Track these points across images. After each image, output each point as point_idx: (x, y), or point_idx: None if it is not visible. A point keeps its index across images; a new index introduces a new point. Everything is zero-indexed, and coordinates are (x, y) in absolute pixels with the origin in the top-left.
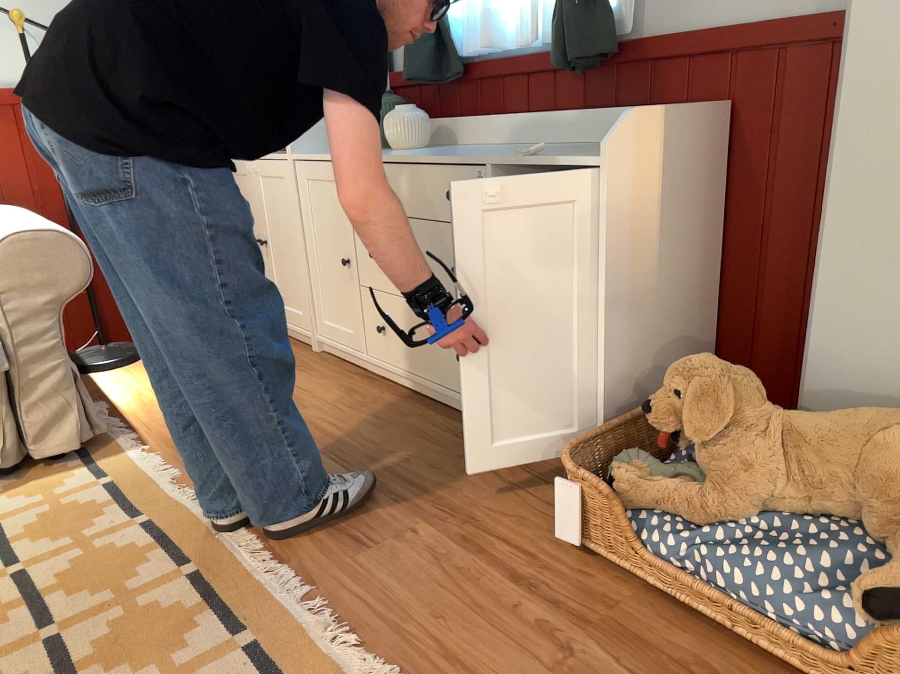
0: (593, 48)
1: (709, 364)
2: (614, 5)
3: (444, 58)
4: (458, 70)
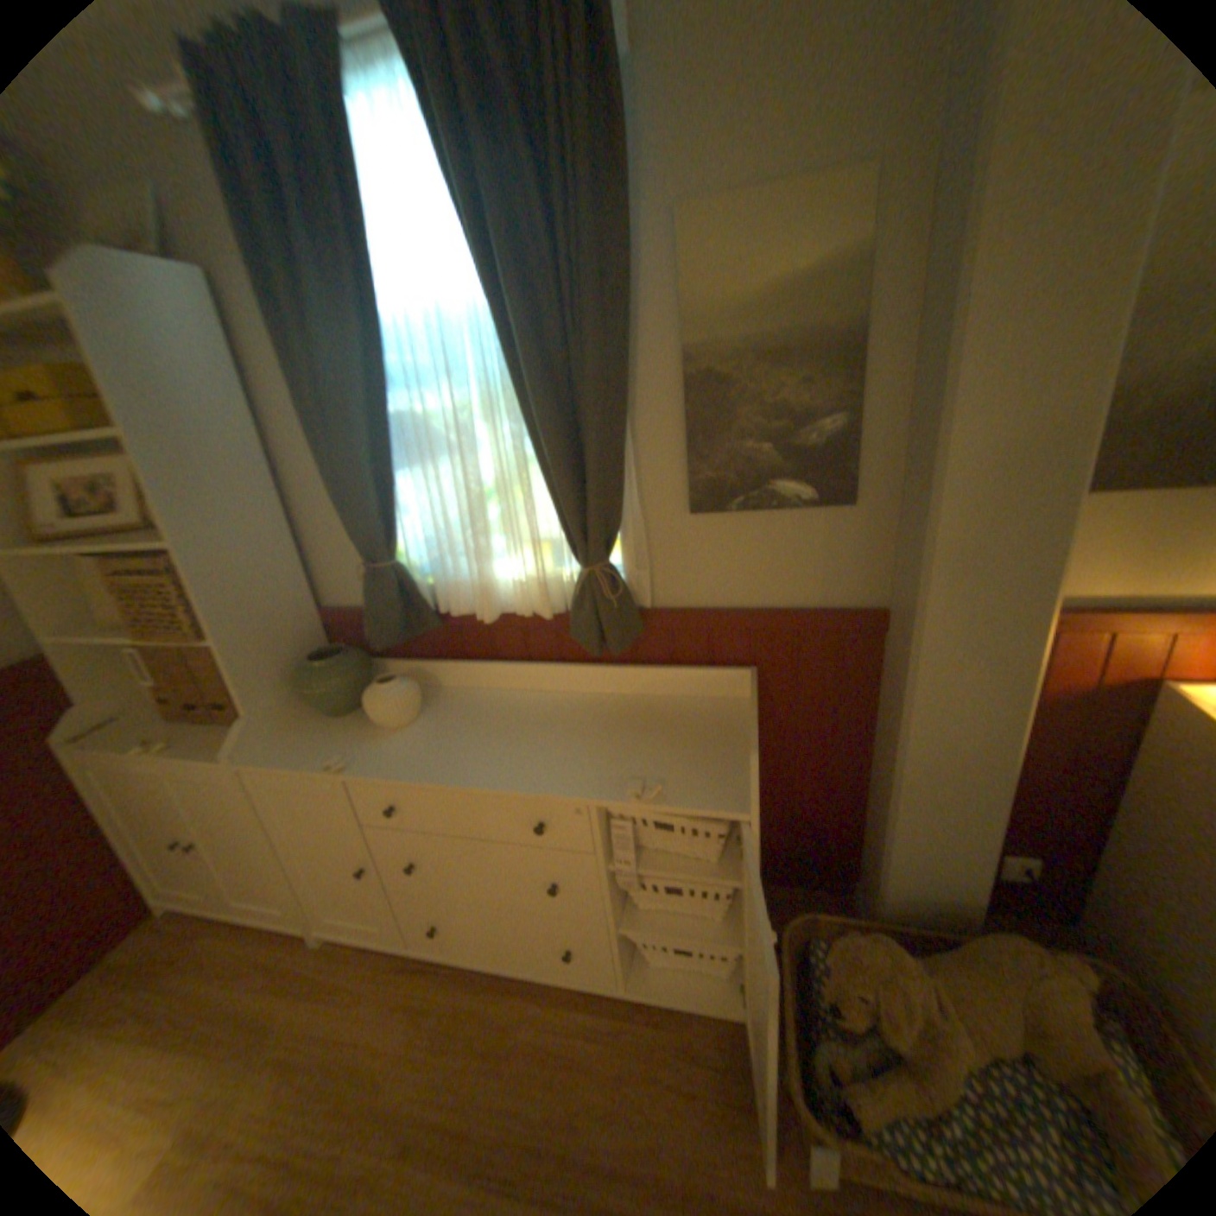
0: (632, 634)
1: (875, 960)
2: (626, 578)
3: (412, 608)
4: (437, 622)
